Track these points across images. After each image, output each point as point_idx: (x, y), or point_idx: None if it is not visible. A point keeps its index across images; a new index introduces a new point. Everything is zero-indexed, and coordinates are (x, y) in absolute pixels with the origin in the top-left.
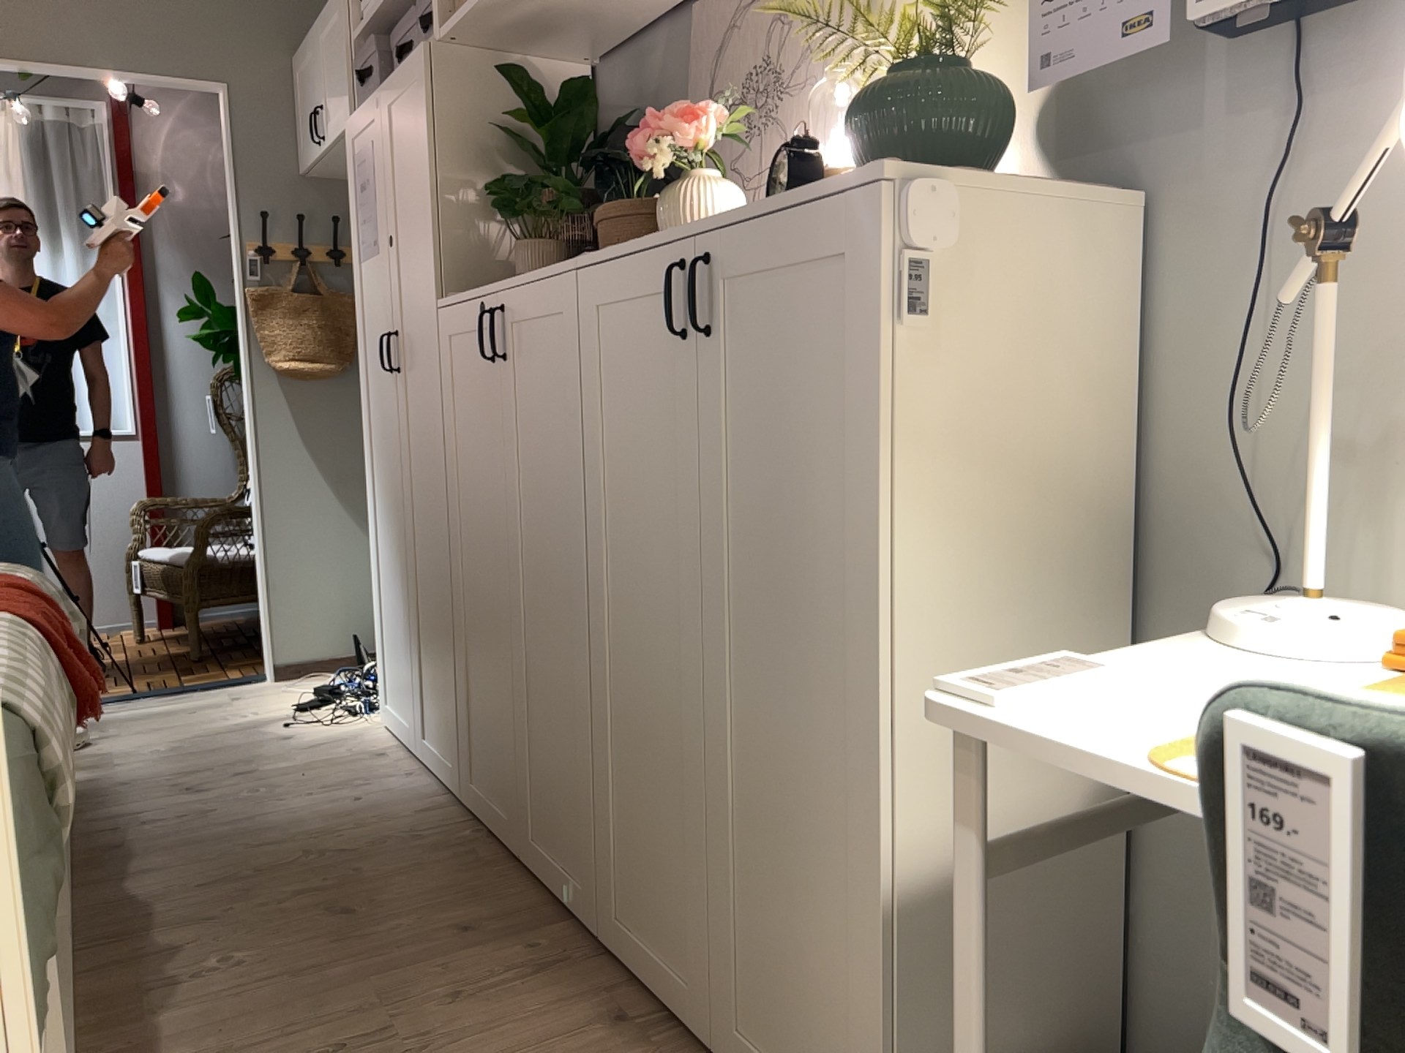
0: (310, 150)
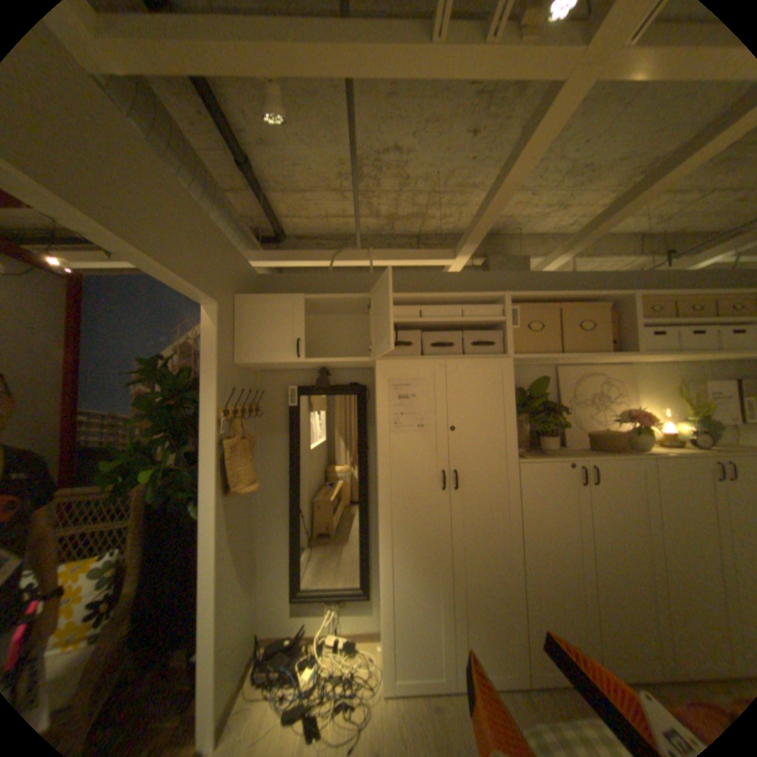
0: (272, 357)
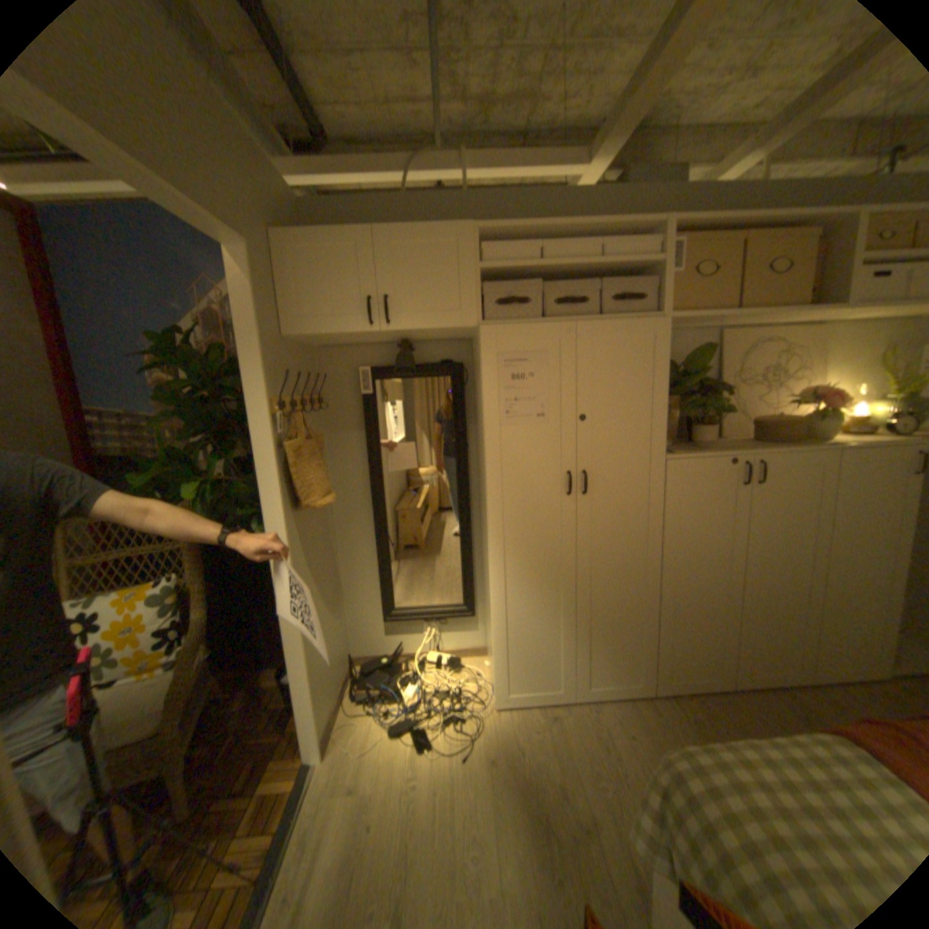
0: (334, 325)
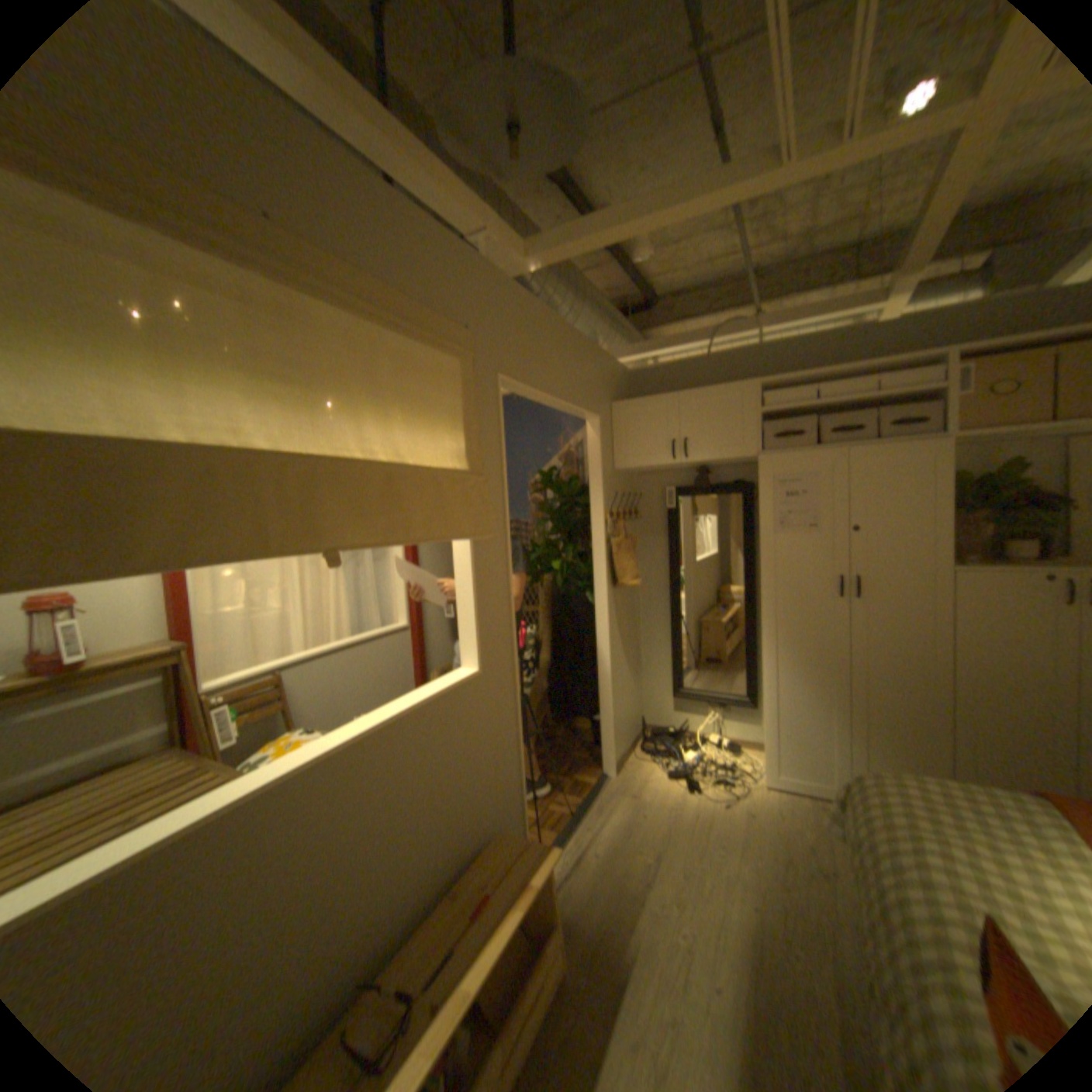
0: (648, 463)
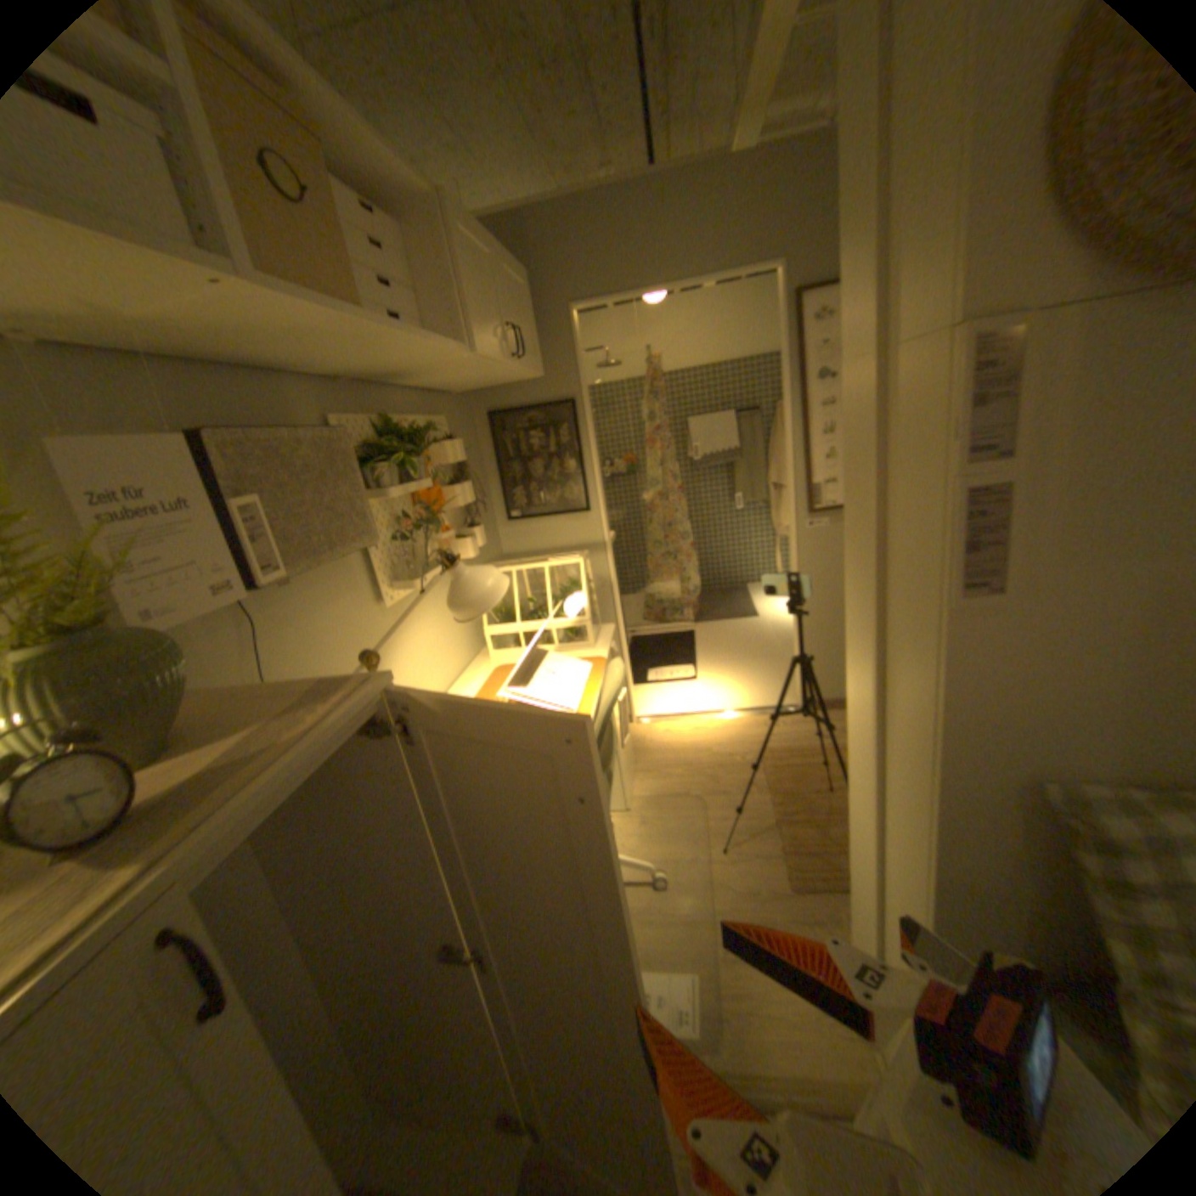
0: None
